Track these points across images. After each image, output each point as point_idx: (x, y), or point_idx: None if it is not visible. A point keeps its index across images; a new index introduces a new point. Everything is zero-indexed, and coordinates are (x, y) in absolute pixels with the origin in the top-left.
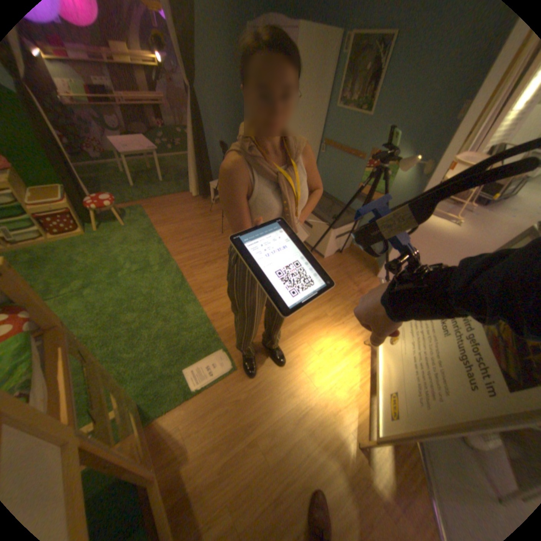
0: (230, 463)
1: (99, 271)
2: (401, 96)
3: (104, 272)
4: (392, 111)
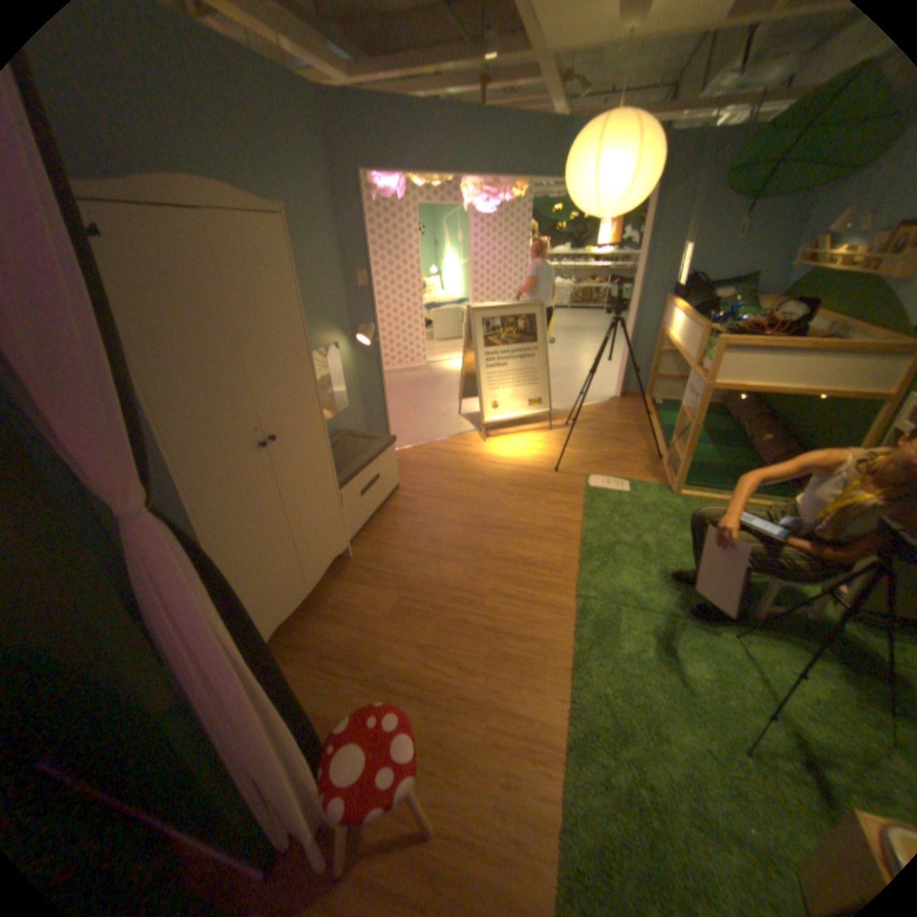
0: (618, 455)
1: (716, 658)
2: (305, 283)
3: (705, 649)
4: (305, 301)
